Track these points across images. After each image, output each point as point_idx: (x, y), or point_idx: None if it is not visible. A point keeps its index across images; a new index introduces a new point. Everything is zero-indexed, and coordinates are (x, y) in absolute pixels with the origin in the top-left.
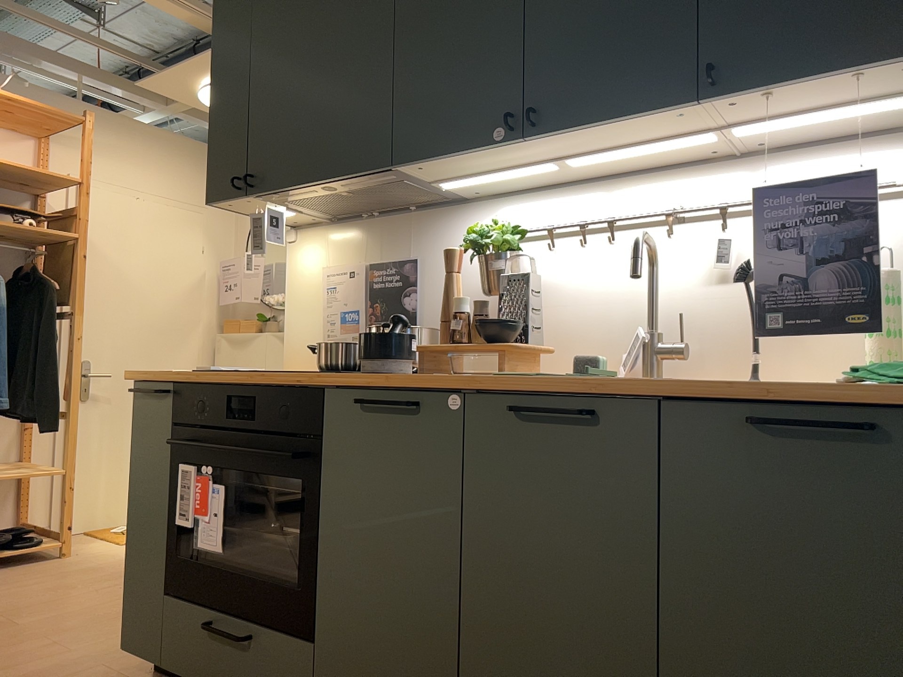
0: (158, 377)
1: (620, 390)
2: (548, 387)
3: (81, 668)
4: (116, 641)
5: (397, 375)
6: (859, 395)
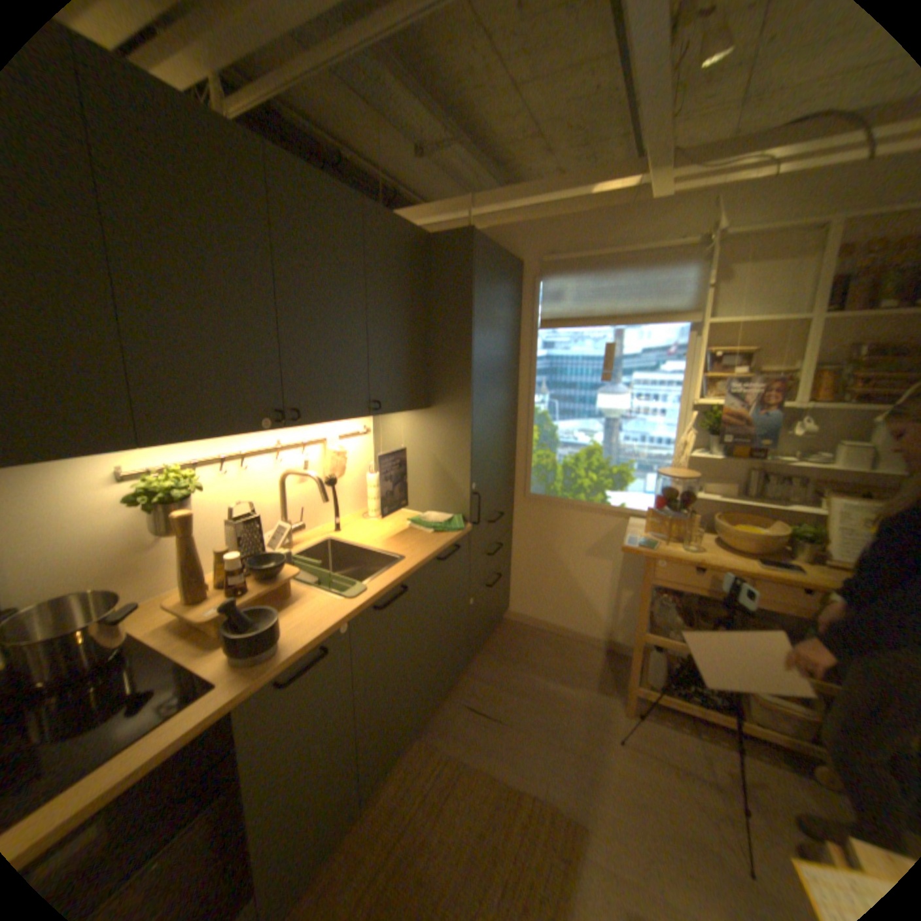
0: None
1: (411, 572)
2: (382, 588)
3: None
4: None
5: (280, 644)
6: (456, 539)
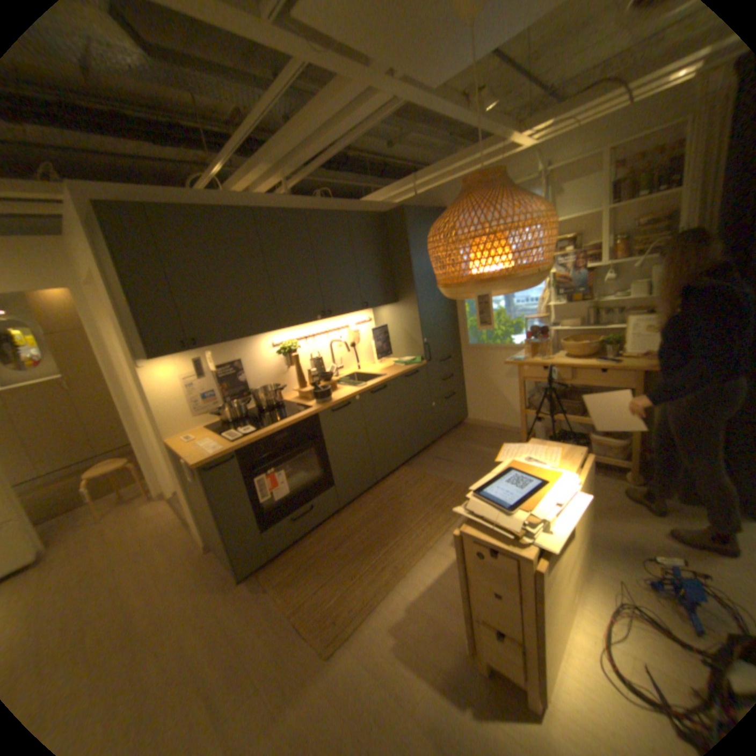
0: (225, 453)
1: (388, 379)
2: (374, 385)
3: (208, 621)
4: (178, 618)
5: (332, 399)
6: (415, 367)
